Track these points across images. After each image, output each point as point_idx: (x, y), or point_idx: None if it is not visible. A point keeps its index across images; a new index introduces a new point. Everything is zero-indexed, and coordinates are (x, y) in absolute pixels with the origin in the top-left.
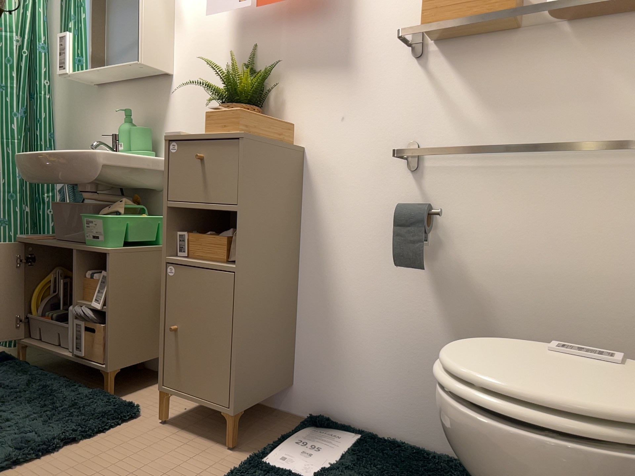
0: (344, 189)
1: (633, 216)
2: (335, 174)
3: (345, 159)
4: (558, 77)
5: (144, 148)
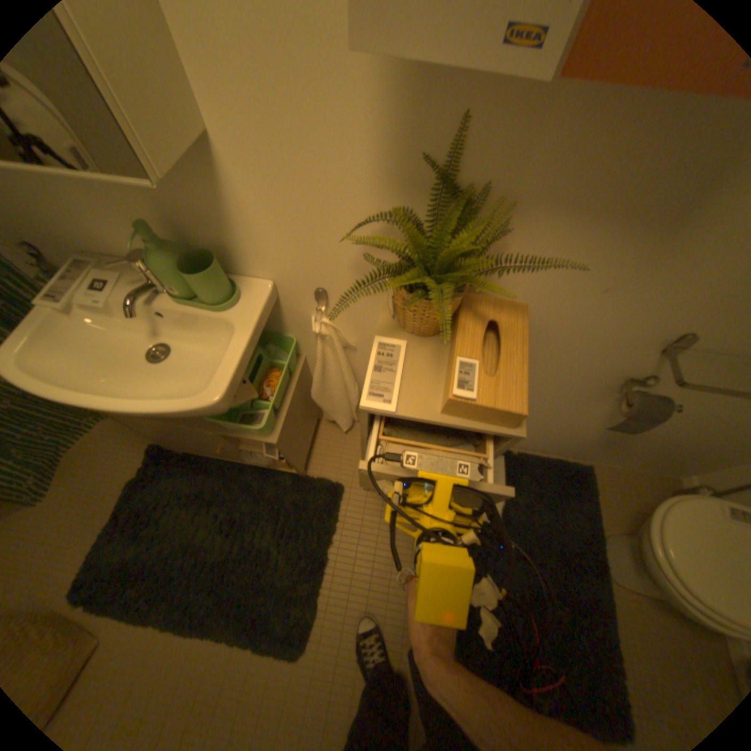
0: (559, 352)
1: None
2: (555, 339)
3: (580, 330)
4: None
5: (218, 295)
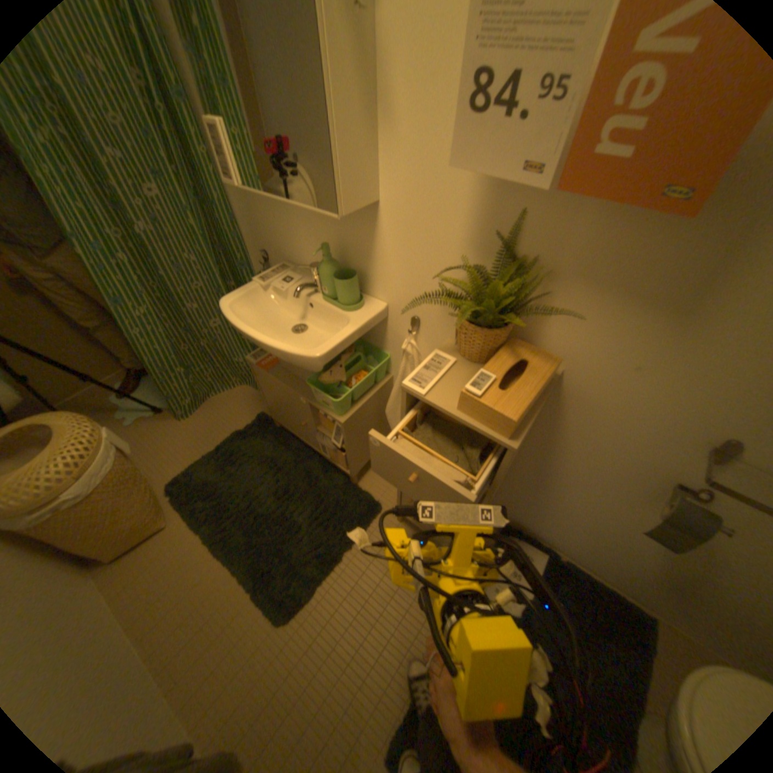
0: (603, 429)
1: None
2: (598, 412)
3: (620, 407)
4: None
5: (349, 300)
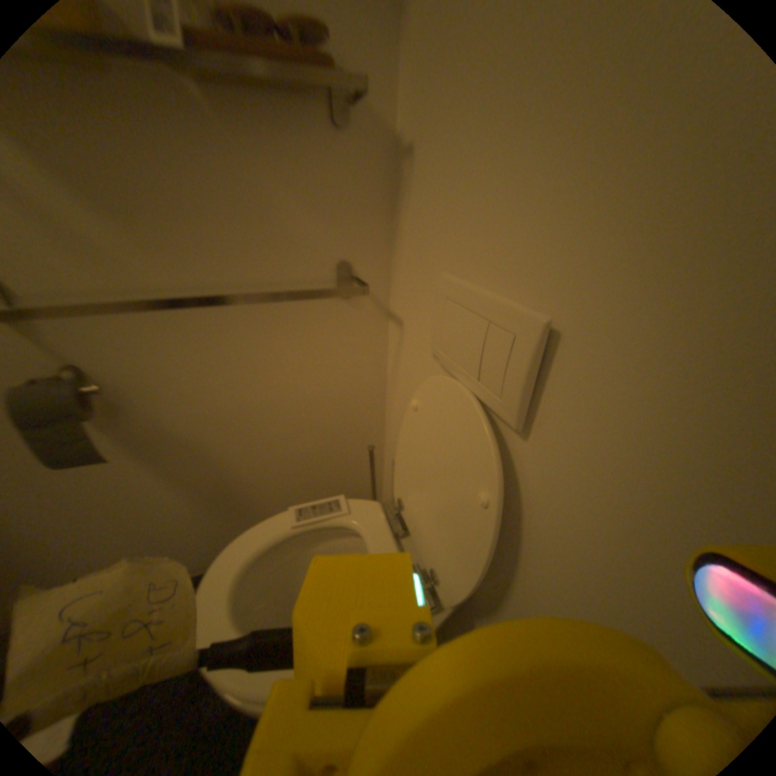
0: None
1: (332, 343)
2: None
3: None
4: (221, 177)
5: None
